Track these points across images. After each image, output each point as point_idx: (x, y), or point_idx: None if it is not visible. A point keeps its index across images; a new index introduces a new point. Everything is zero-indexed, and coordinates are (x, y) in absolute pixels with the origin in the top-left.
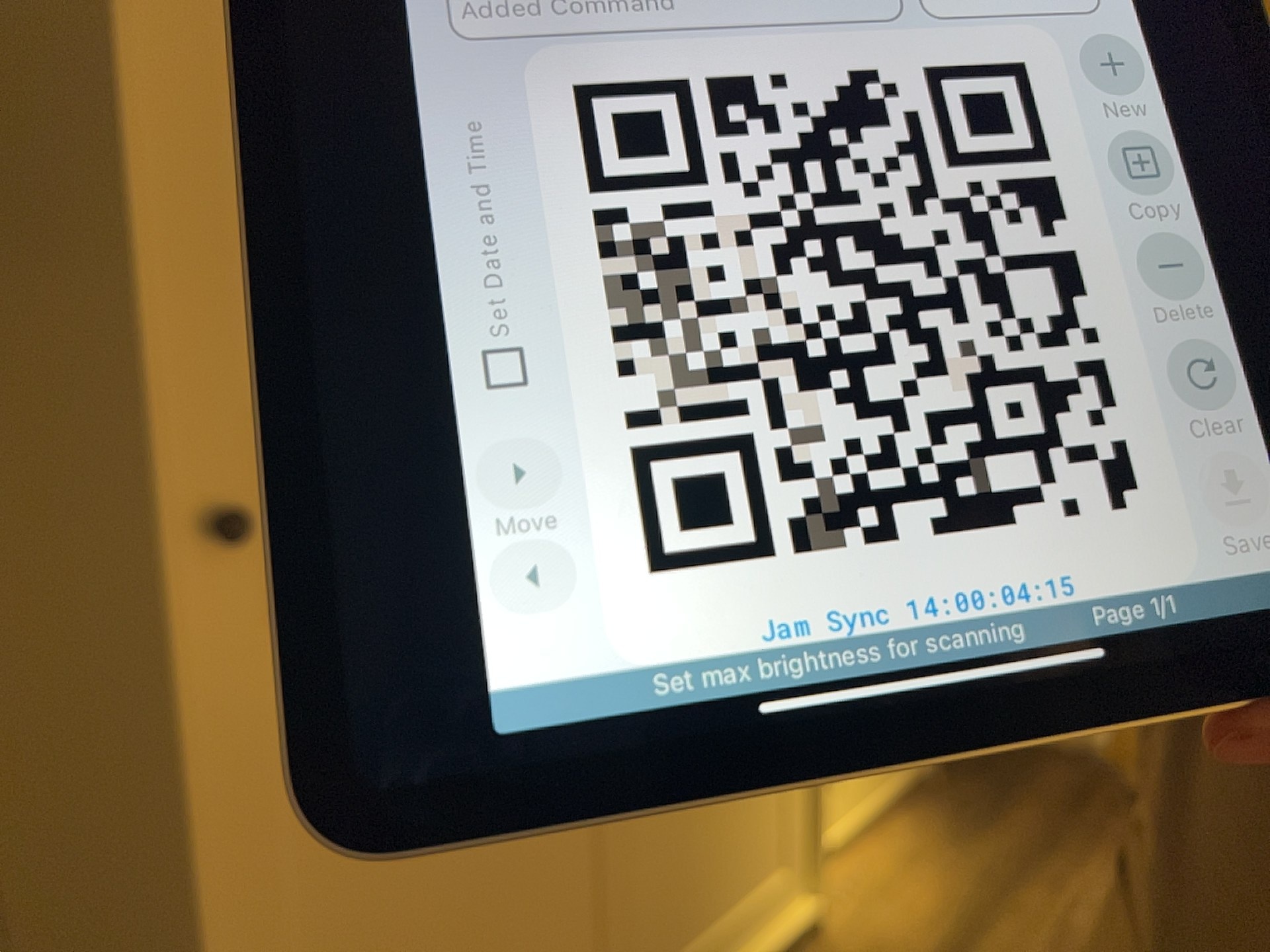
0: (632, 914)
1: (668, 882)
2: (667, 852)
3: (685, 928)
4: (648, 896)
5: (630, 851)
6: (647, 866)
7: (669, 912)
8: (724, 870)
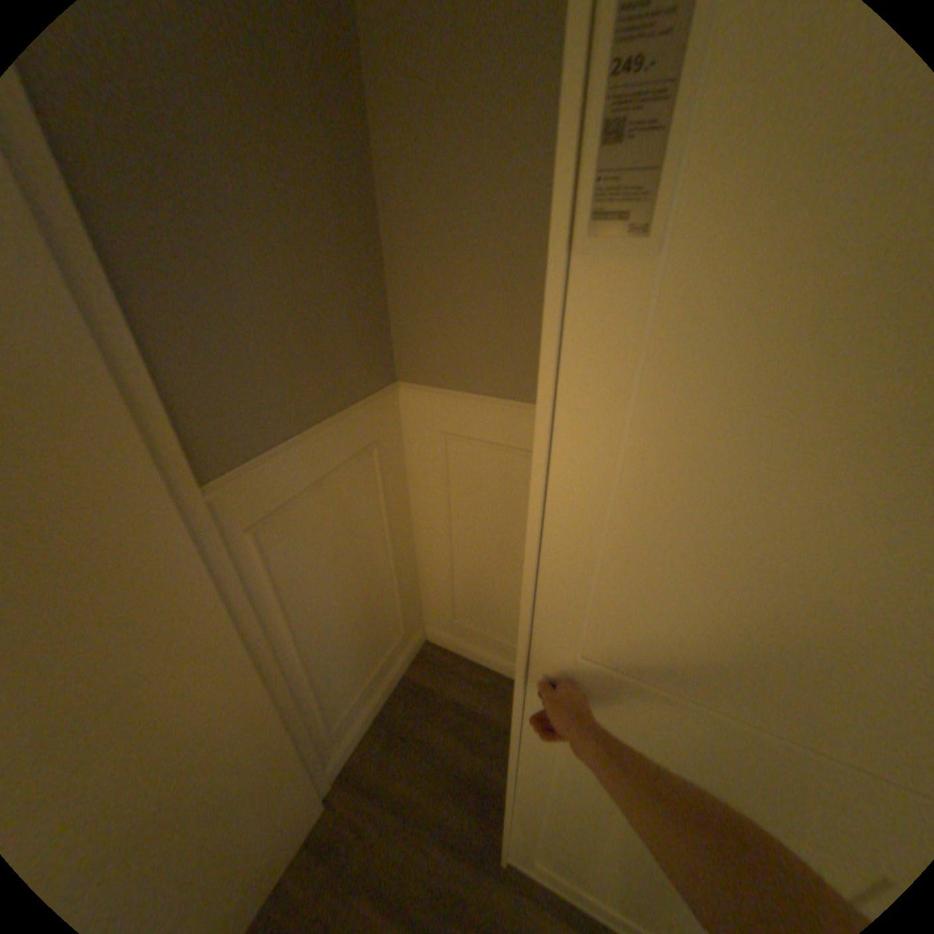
0: None
1: None
2: None
3: None
4: None
5: None
6: None
7: None
8: None
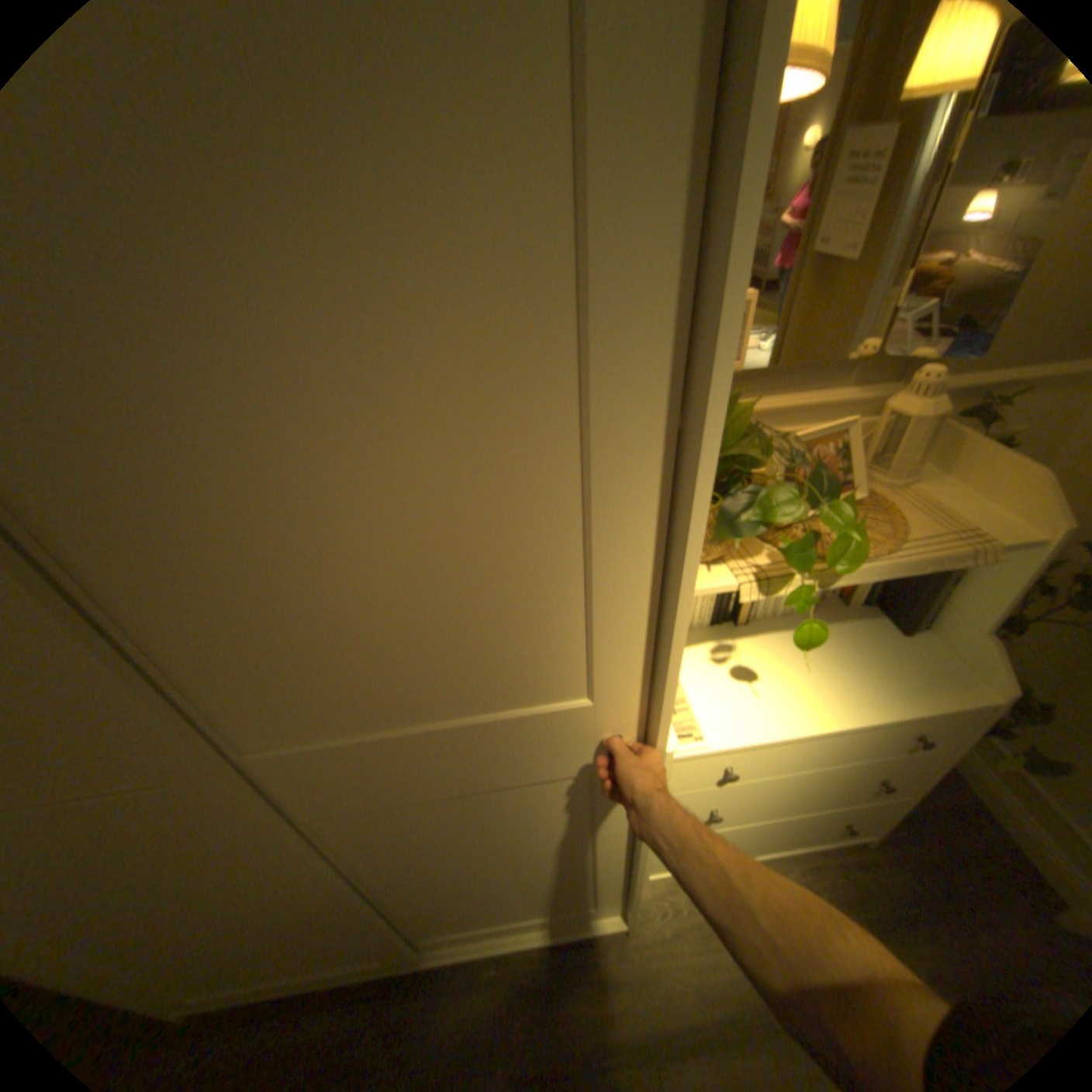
0: (400, 935)
1: (445, 921)
2: (441, 914)
3: (471, 930)
4: (423, 925)
5: (388, 922)
6: (418, 918)
7: (449, 927)
8: (514, 915)
